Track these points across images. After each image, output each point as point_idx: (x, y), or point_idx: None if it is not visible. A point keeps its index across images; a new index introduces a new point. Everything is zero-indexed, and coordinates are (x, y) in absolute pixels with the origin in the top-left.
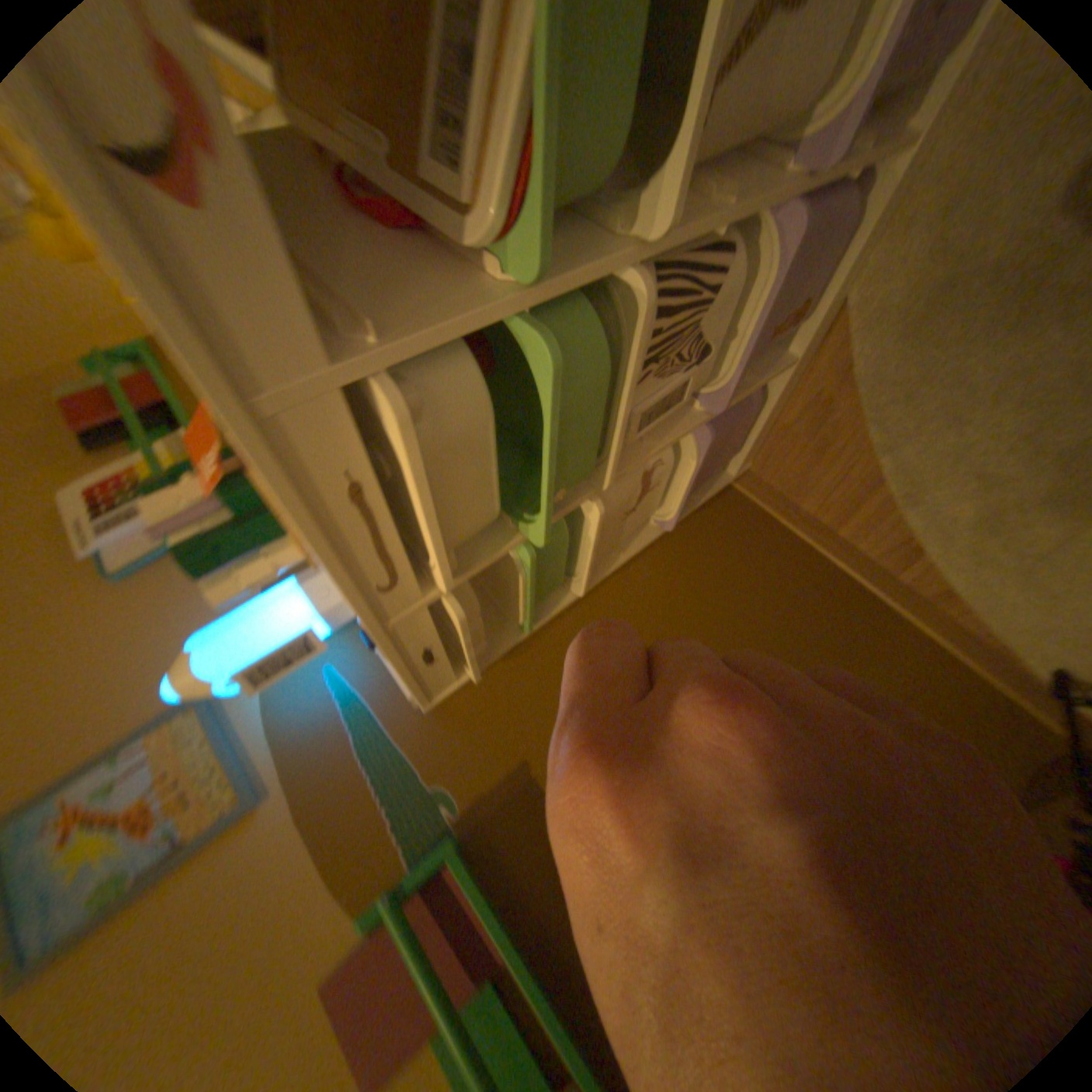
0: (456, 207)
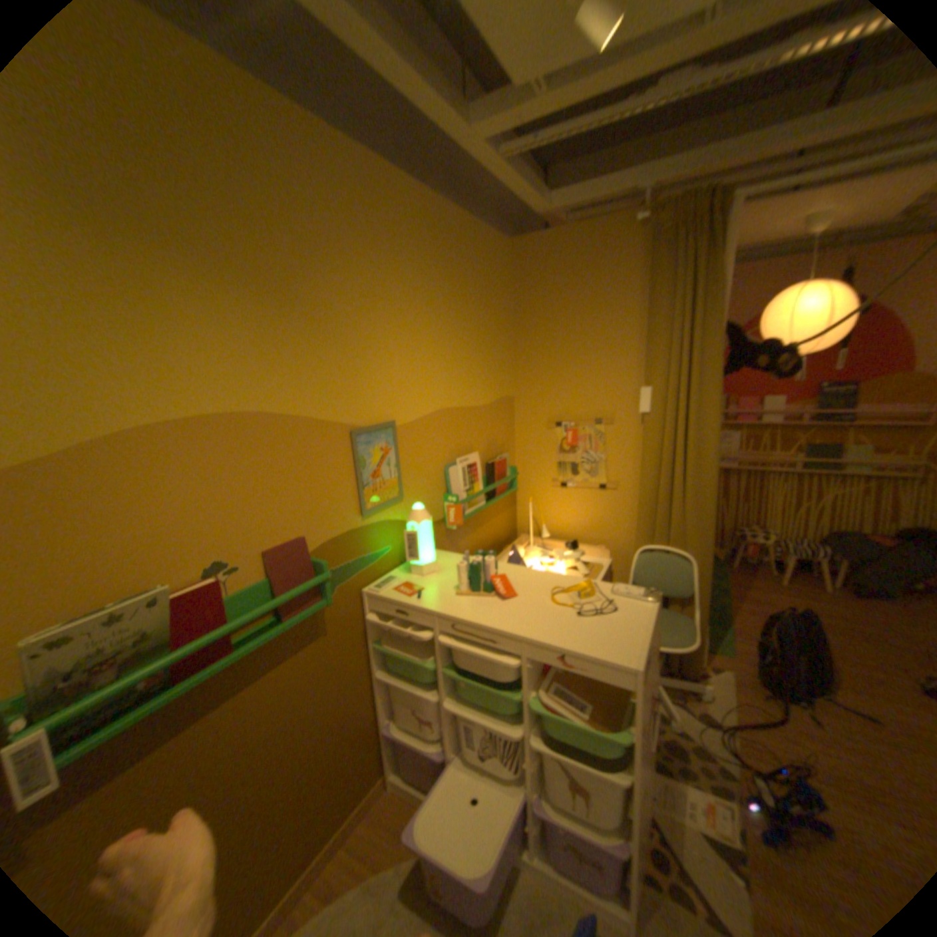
0: (548, 686)
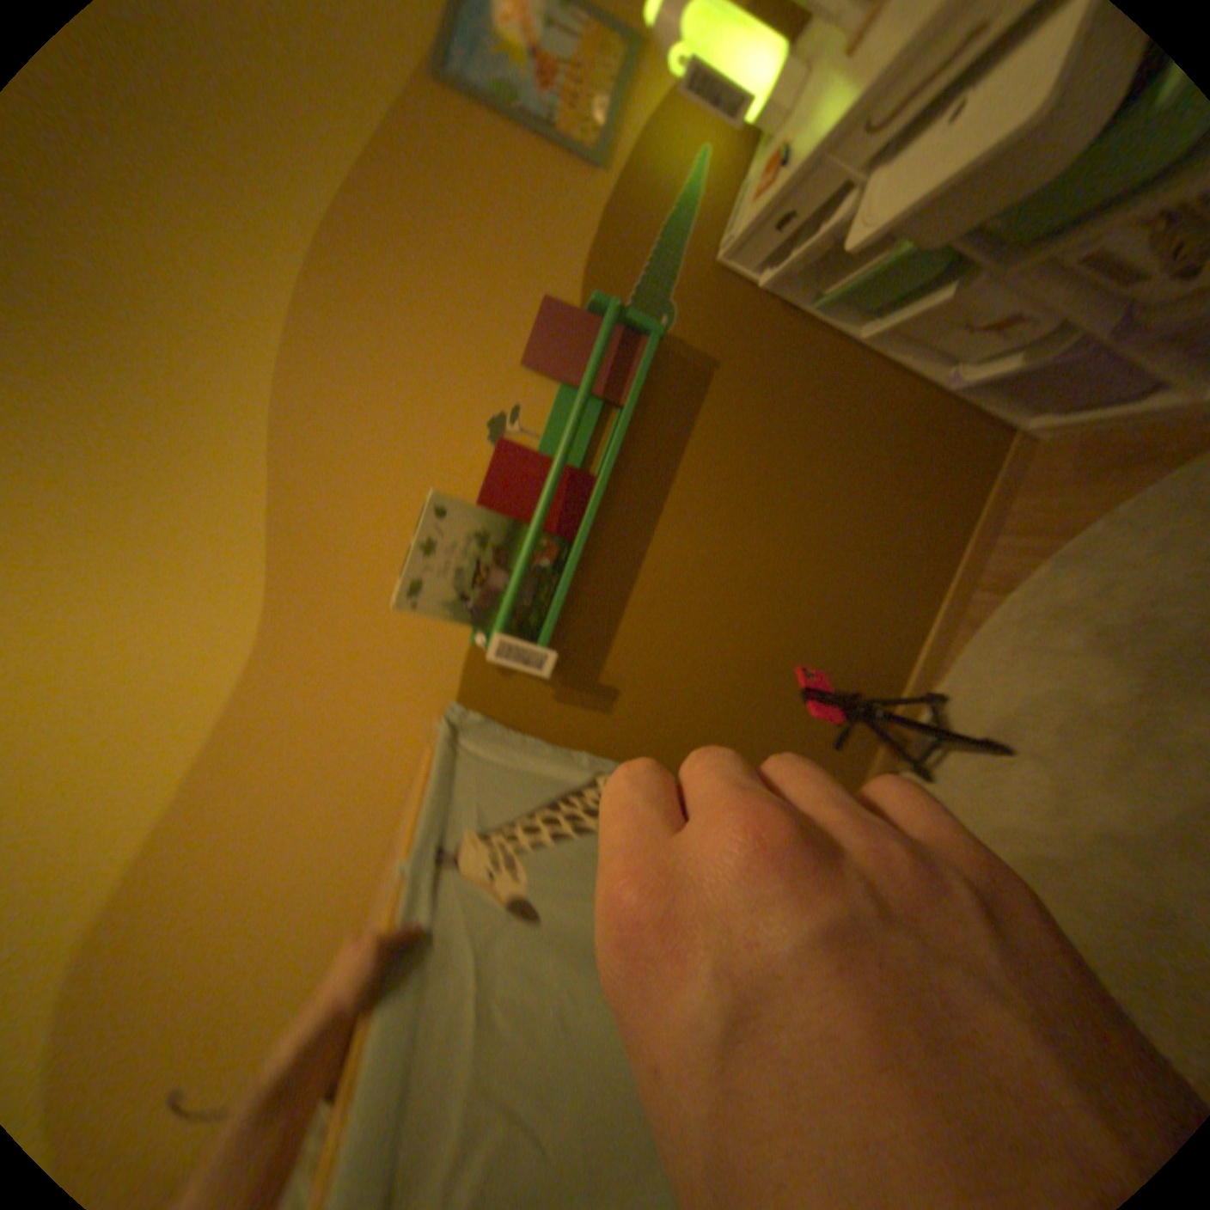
0: None
